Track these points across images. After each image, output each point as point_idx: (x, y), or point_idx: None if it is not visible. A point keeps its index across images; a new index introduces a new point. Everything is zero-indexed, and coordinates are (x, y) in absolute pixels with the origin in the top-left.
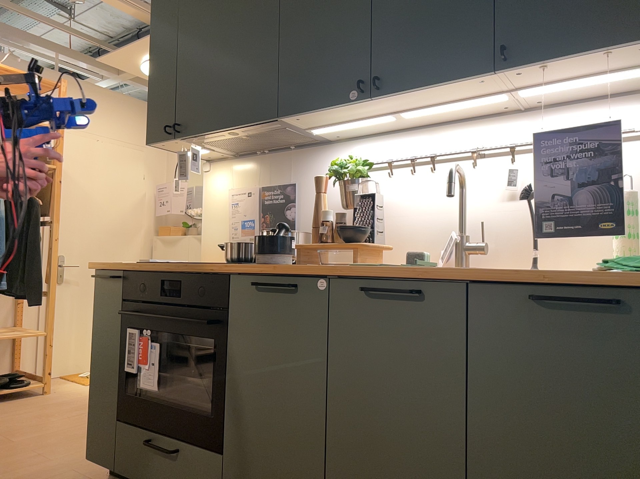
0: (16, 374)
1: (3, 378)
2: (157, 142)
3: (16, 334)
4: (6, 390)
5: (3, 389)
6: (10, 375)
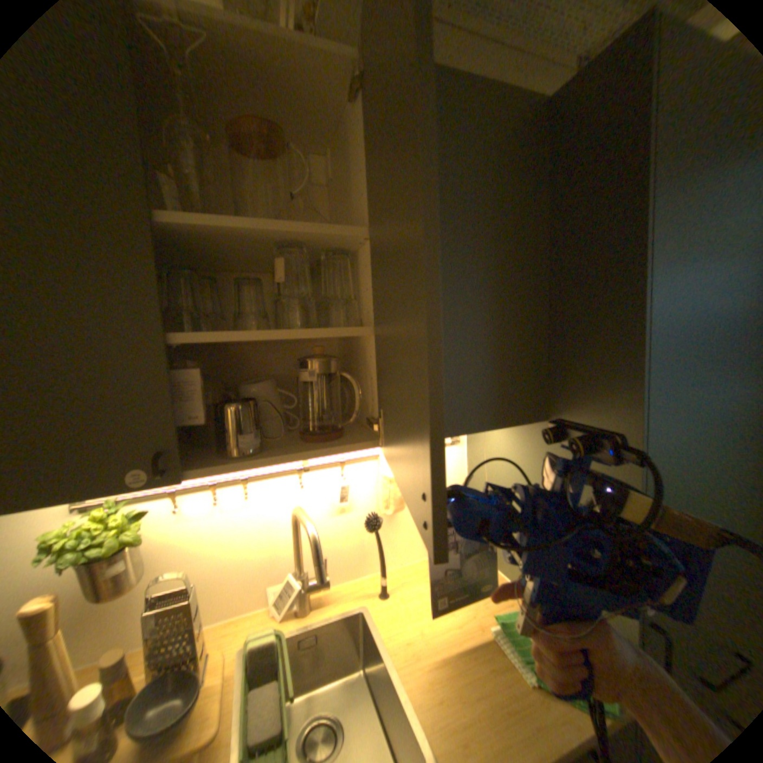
0: None
1: None
2: None
3: None
4: None
5: None
6: None
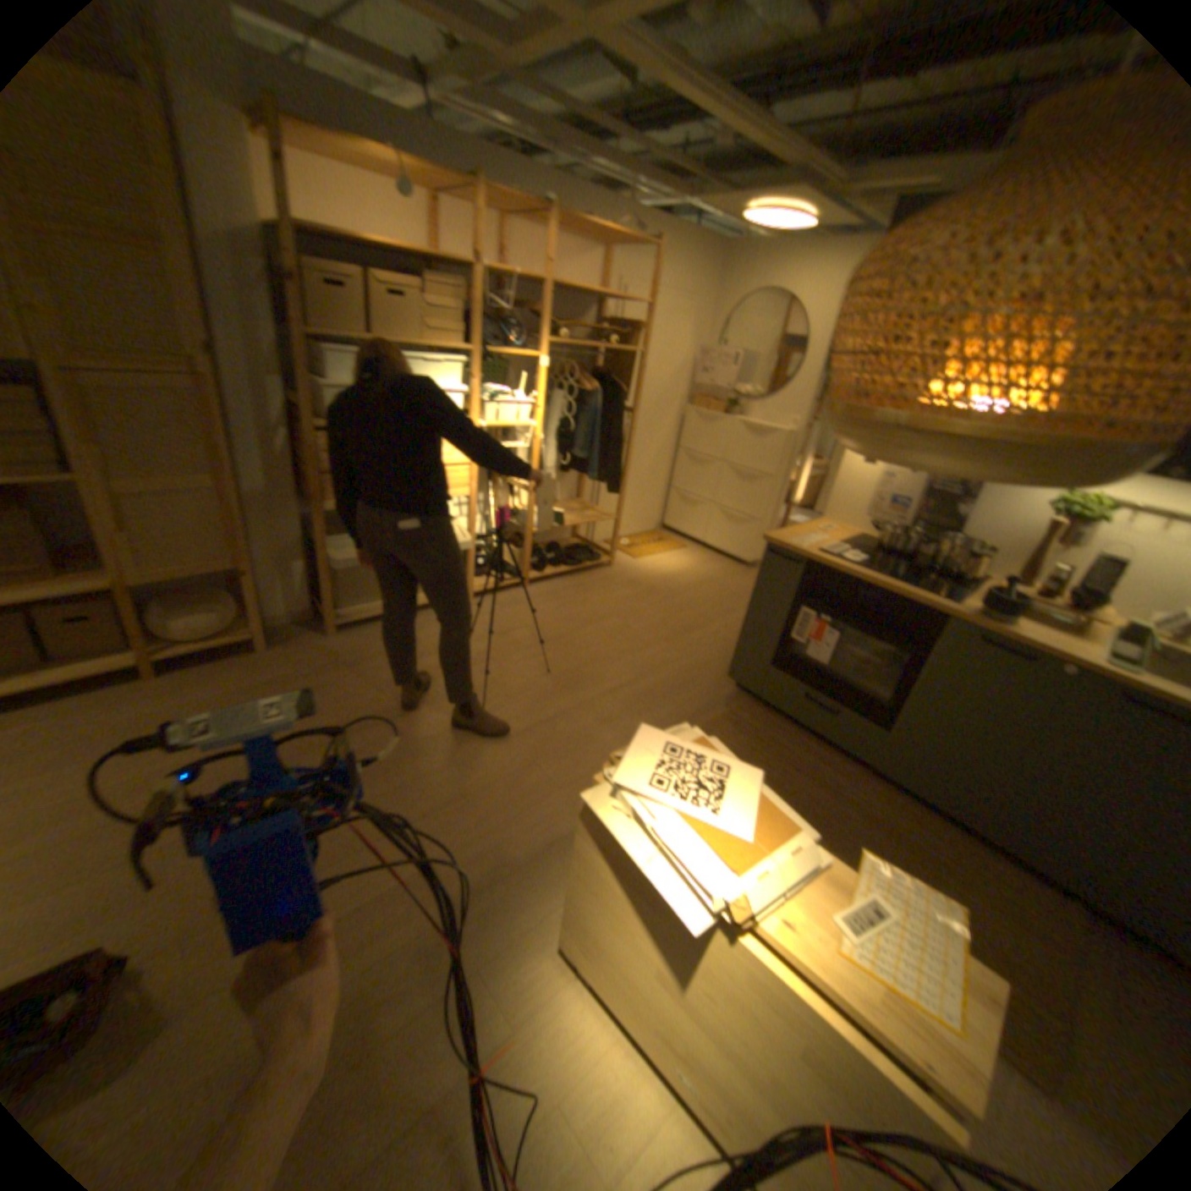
0: (586, 548)
1: (582, 553)
2: None
3: (593, 518)
4: (586, 564)
5: (583, 562)
6: (582, 548)
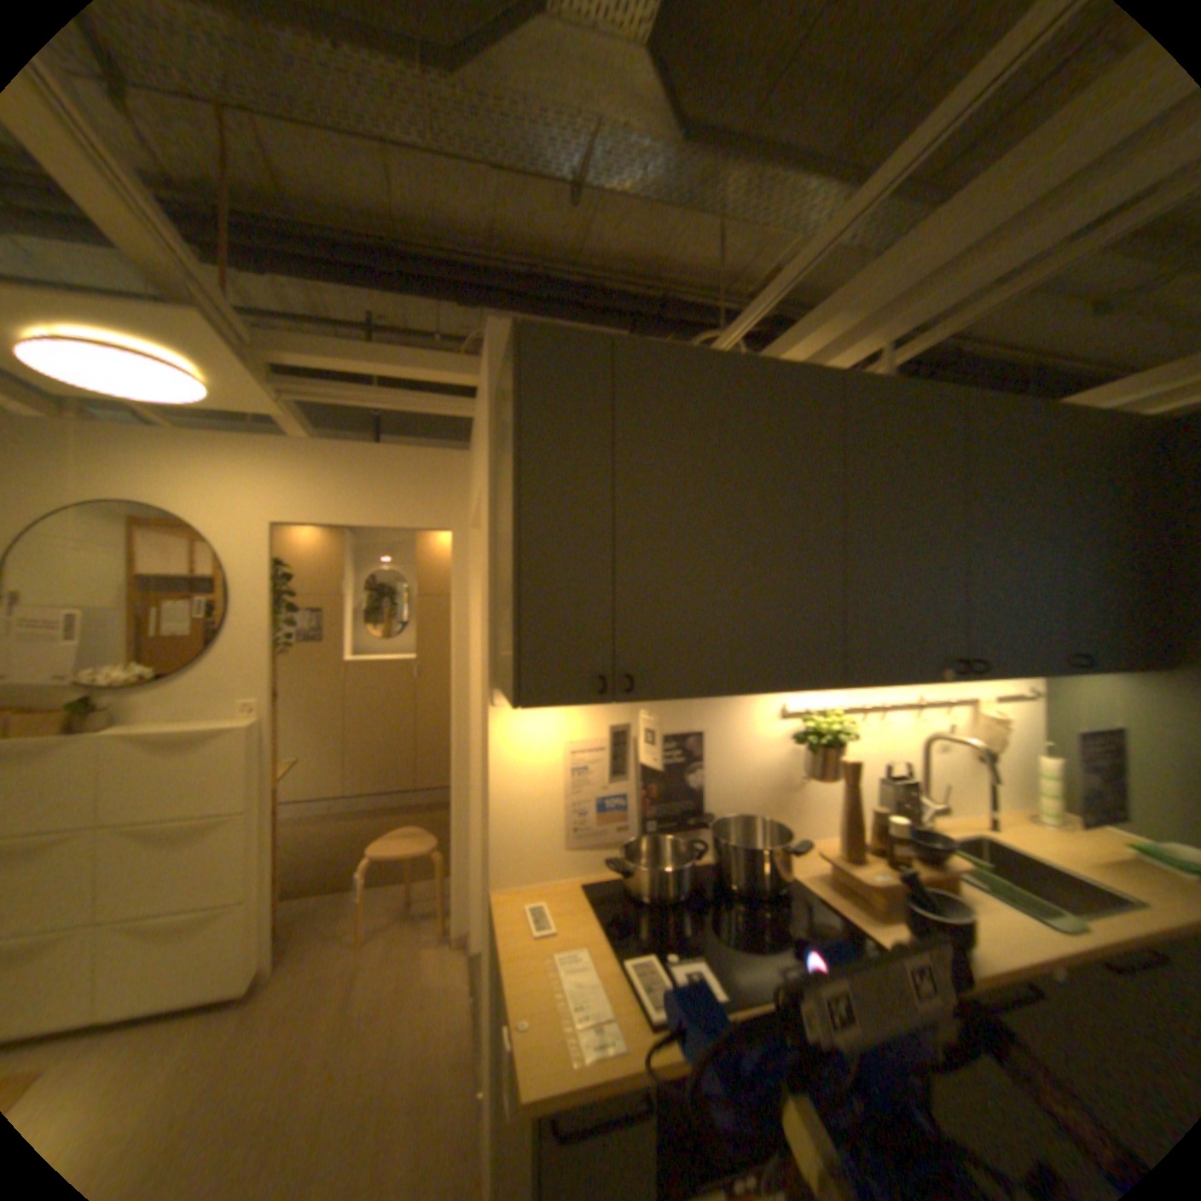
0: None
1: None
2: (546, 702)
3: None
4: None
5: None
6: None
